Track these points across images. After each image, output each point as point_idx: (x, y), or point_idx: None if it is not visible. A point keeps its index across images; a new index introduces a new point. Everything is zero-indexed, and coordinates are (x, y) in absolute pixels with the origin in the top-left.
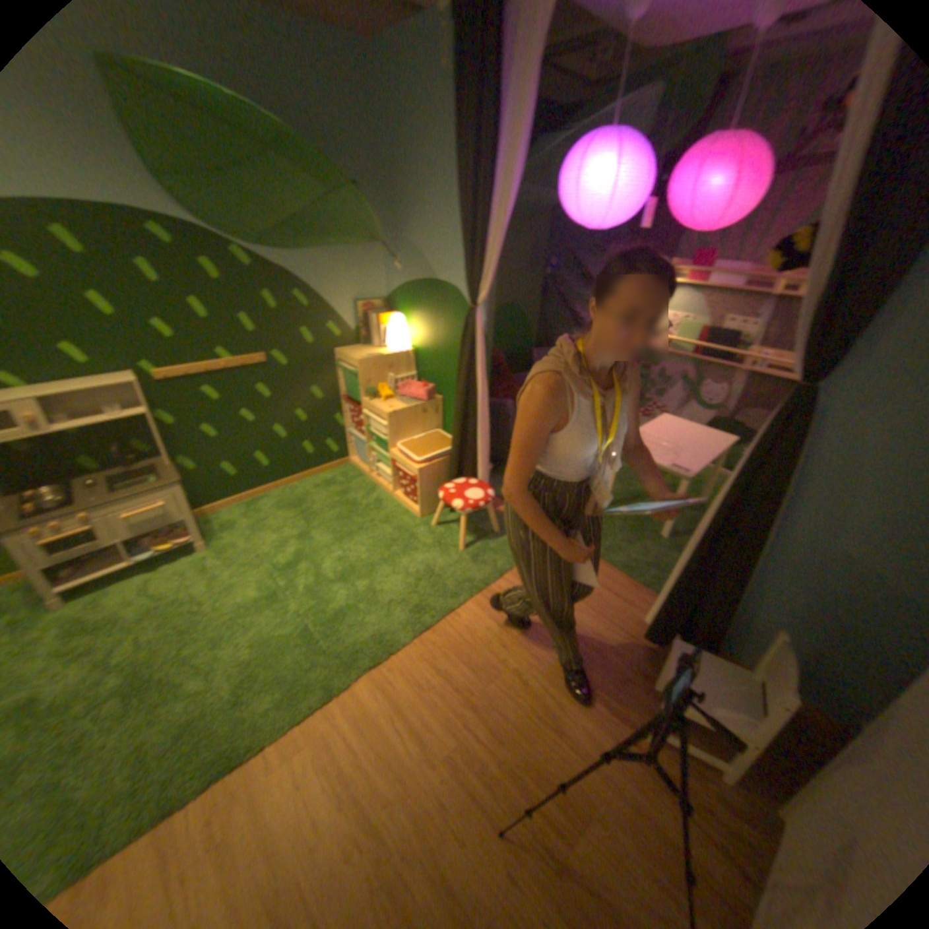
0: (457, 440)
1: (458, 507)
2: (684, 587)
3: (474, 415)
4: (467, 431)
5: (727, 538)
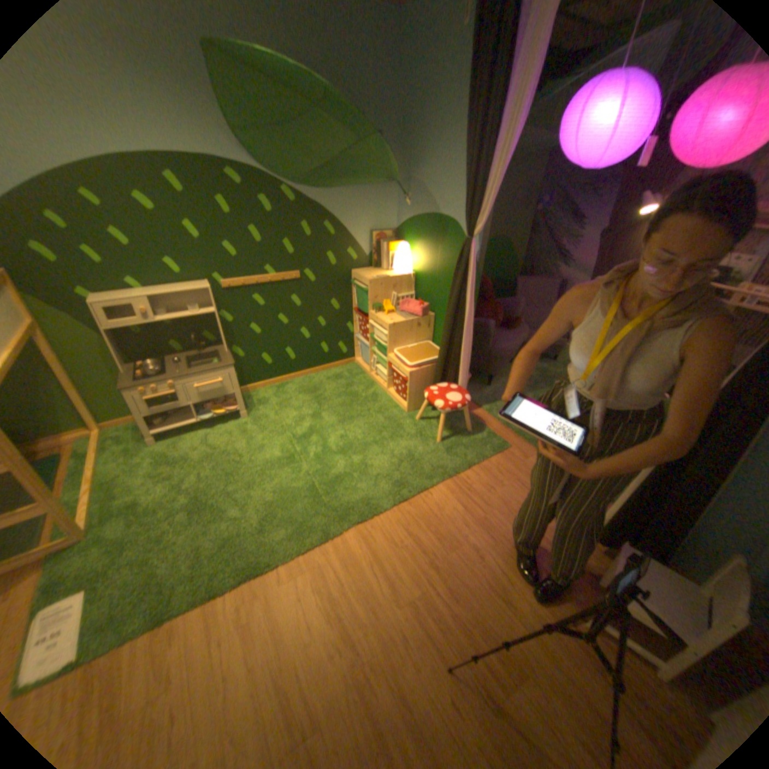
0: (443, 351)
1: (439, 406)
2: (640, 500)
3: (459, 331)
4: (452, 344)
5: (690, 461)
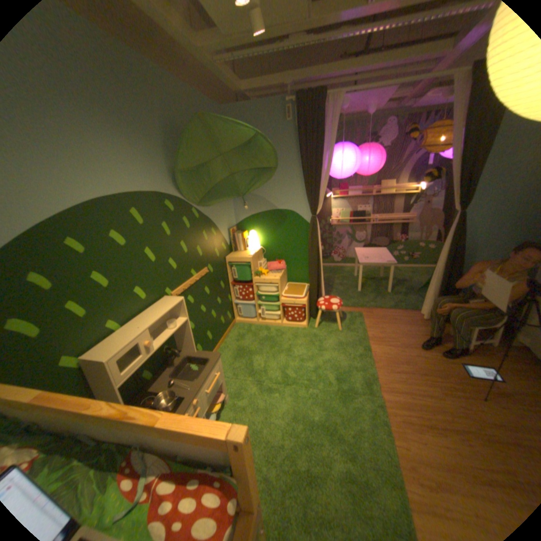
0: (315, 280)
1: (335, 308)
2: (444, 291)
3: (319, 265)
4: (317, 274)
5: (451, 267)
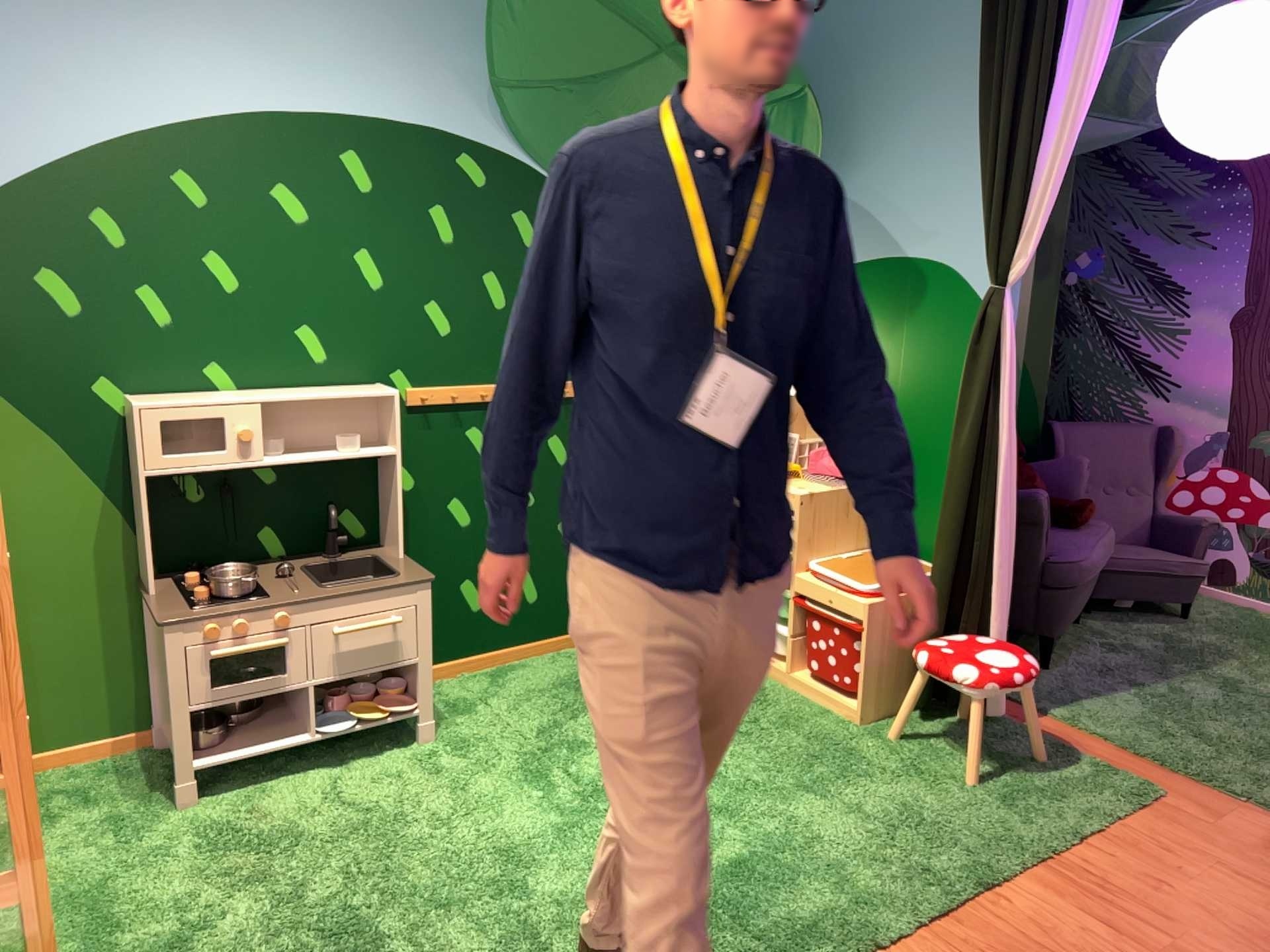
0: (951, 546)
1: (970, 676)
2: None
3: (989, 495)
4: (973, 529)
5: None
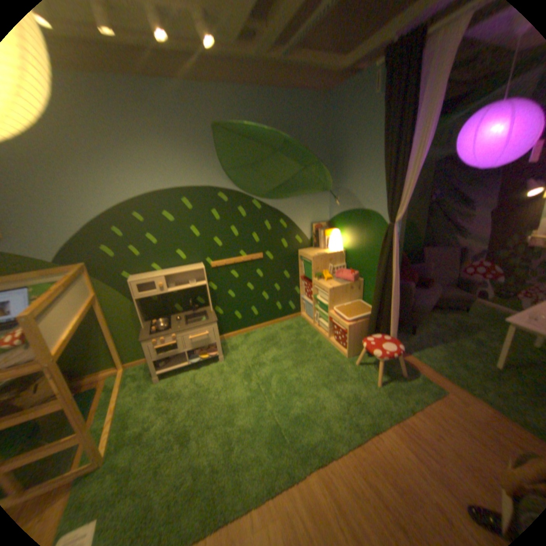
0: (376, 308)
1: (378, 355)
2: None
3: (389, 292)
4: (383, 303)
5: None
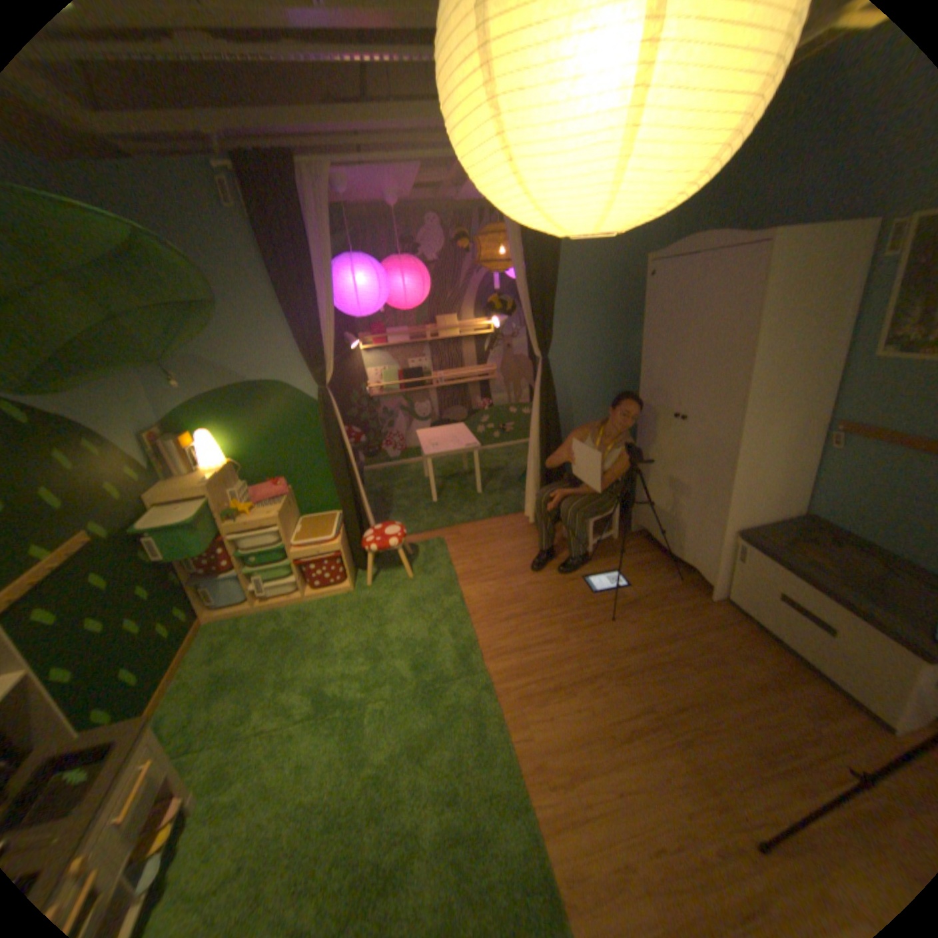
0: (350, 501)
1: (395, 542)
2: (545, 477)
3: (352, 474)
4: (352, 490)
5: (547, 441)
